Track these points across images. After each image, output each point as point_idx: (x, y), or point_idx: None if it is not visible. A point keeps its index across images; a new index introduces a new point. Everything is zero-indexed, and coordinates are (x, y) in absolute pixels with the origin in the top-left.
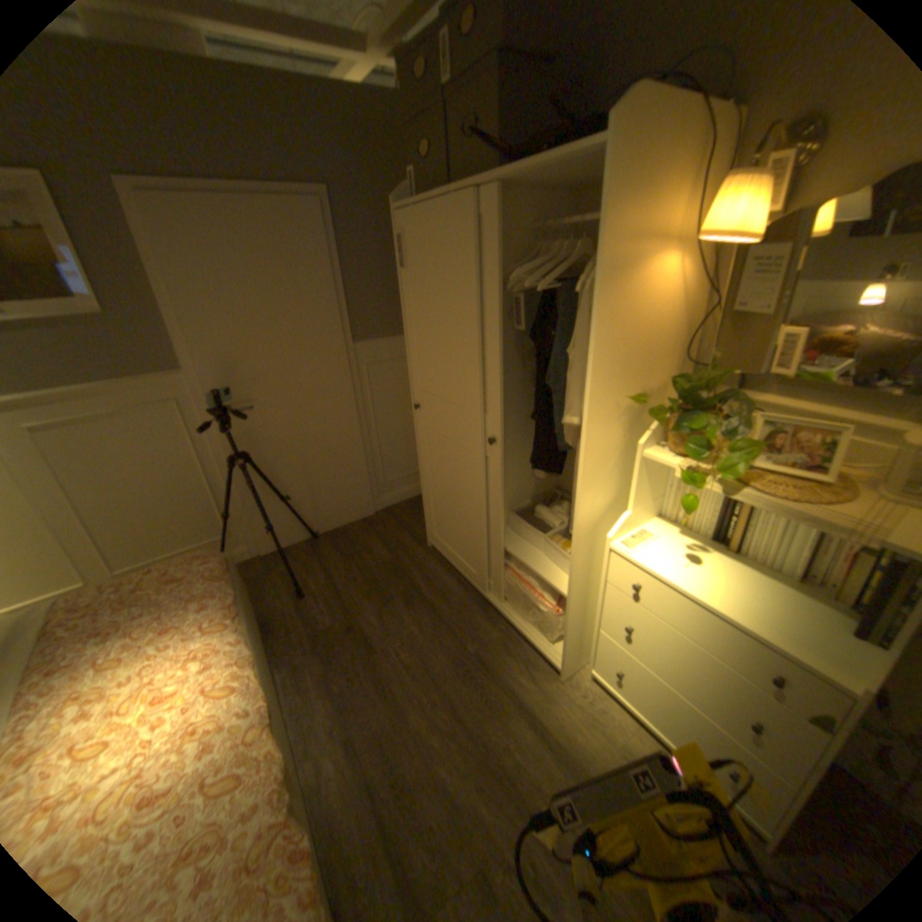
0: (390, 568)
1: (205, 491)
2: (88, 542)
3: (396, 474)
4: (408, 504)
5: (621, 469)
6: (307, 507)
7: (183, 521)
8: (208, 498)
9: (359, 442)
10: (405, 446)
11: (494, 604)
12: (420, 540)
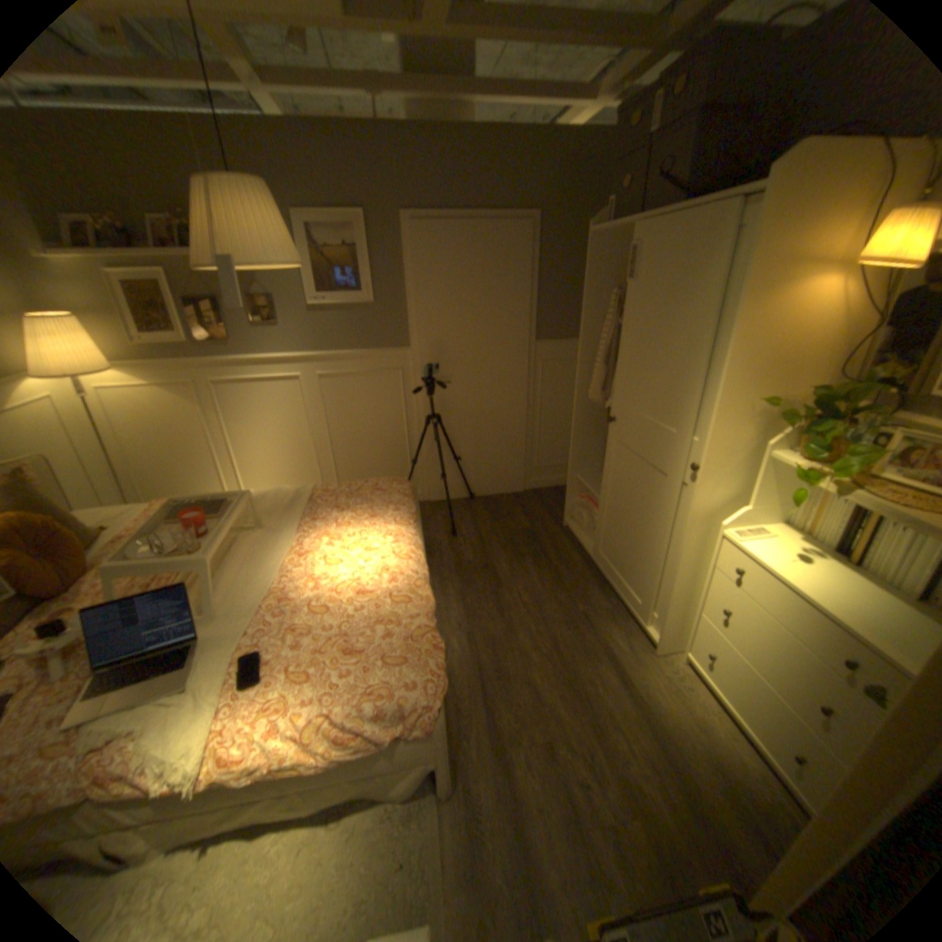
0: (527, 534)
1: (404, 440)
2: (330, 459)
3: (548, 461)
4: (553, 490)
5: (751, 468)
6: (471, 471)
7: (386, 460)
8: (405, 446)
9: (523, 426)
10: (562, 438)
11: (611, 581)
12: (557, 520)
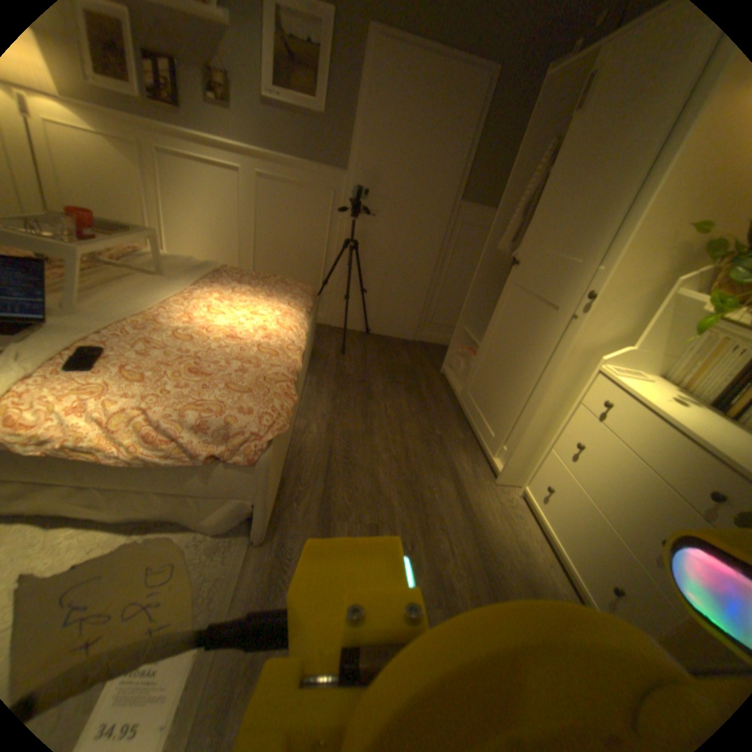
0: (406, 369)
1: (320, 262)
2: (250, 259)
3: (441, 320)
4: (438, 346)
5: (648, 308)
6: (372, 308)
7: (300, 275)
8: (320, 268)
9: (428, 279)
10: (459, 302)
11: (470, 418)
12: (435, 366)
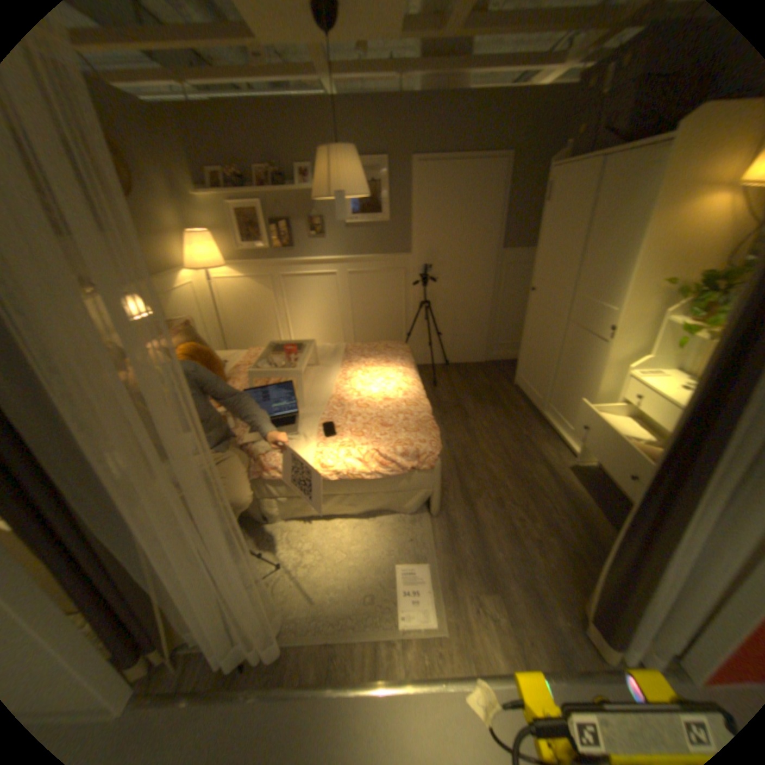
0: (487, 388)
1: (403, 320)
2: (352, 331)
3: (506, 340)
4: (508, 362)
5: (655, 329)
6: (448, 344)
7: (389, 333)
8: (403, 324)
9: (489, 313)
10: (517, 323)
11: (548, 418)
12: (510, 381)
